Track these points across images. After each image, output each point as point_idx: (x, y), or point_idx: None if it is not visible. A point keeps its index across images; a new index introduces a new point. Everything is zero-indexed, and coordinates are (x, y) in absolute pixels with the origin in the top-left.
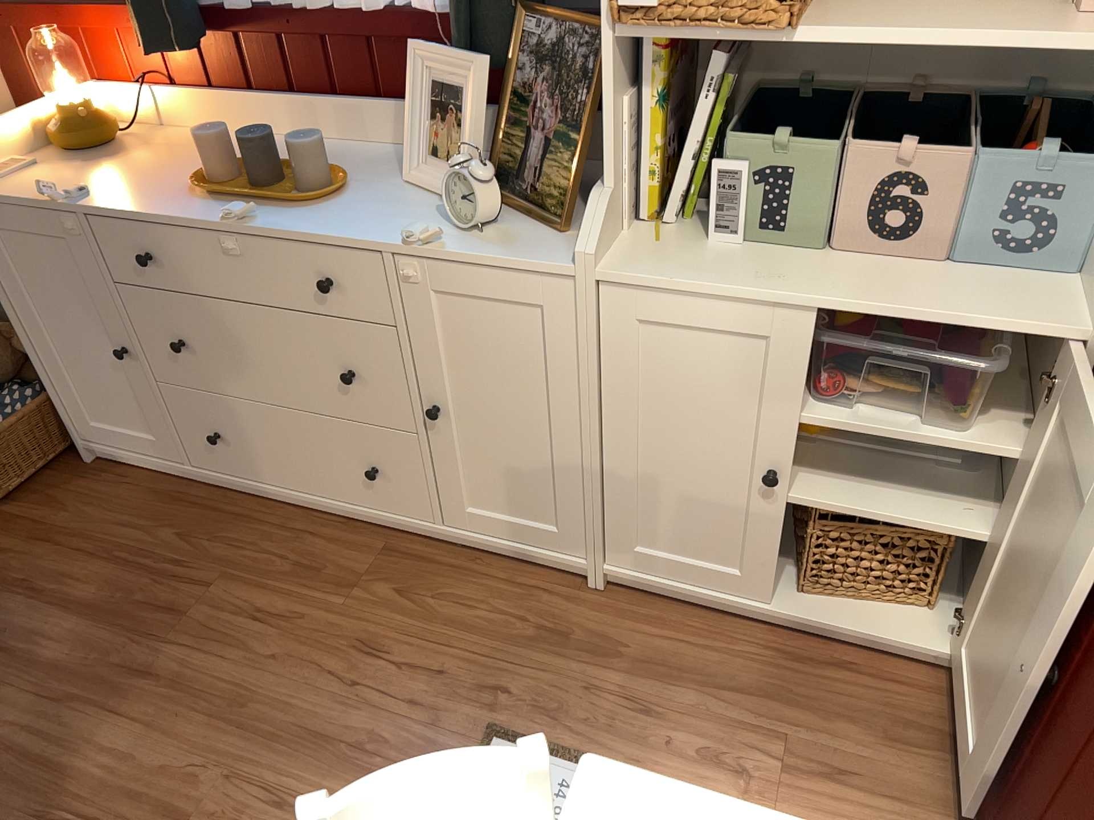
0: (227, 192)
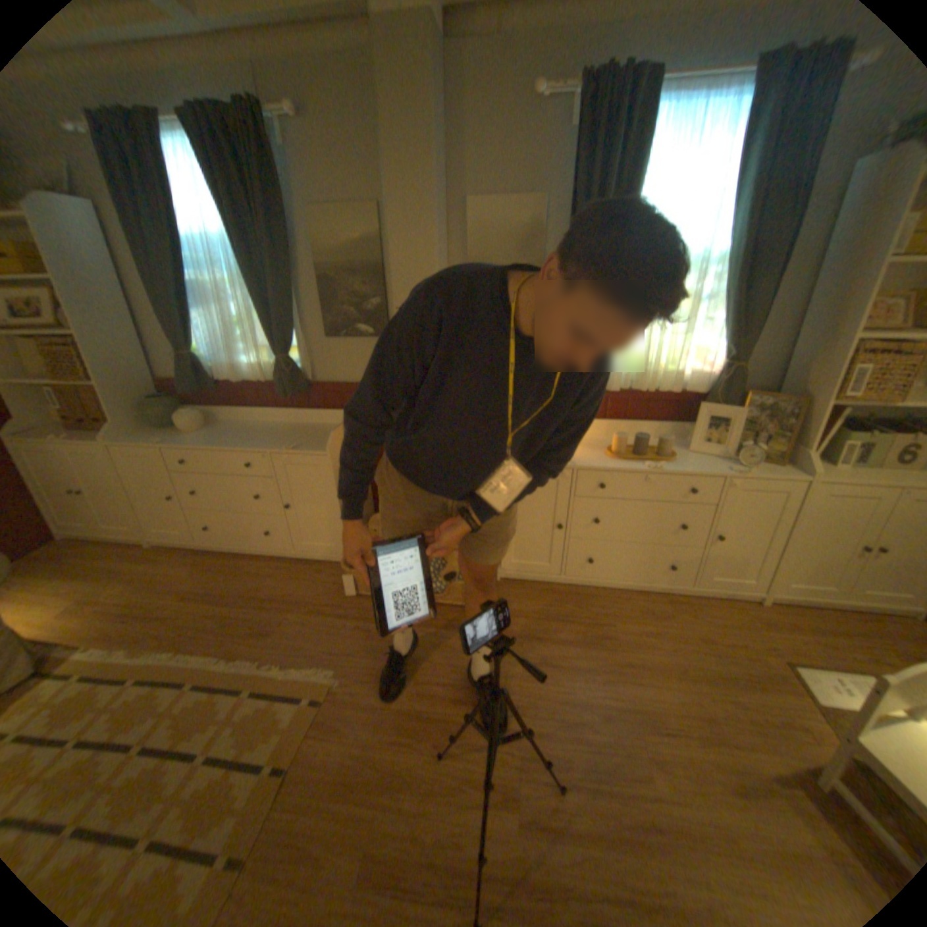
0: (636, 459)
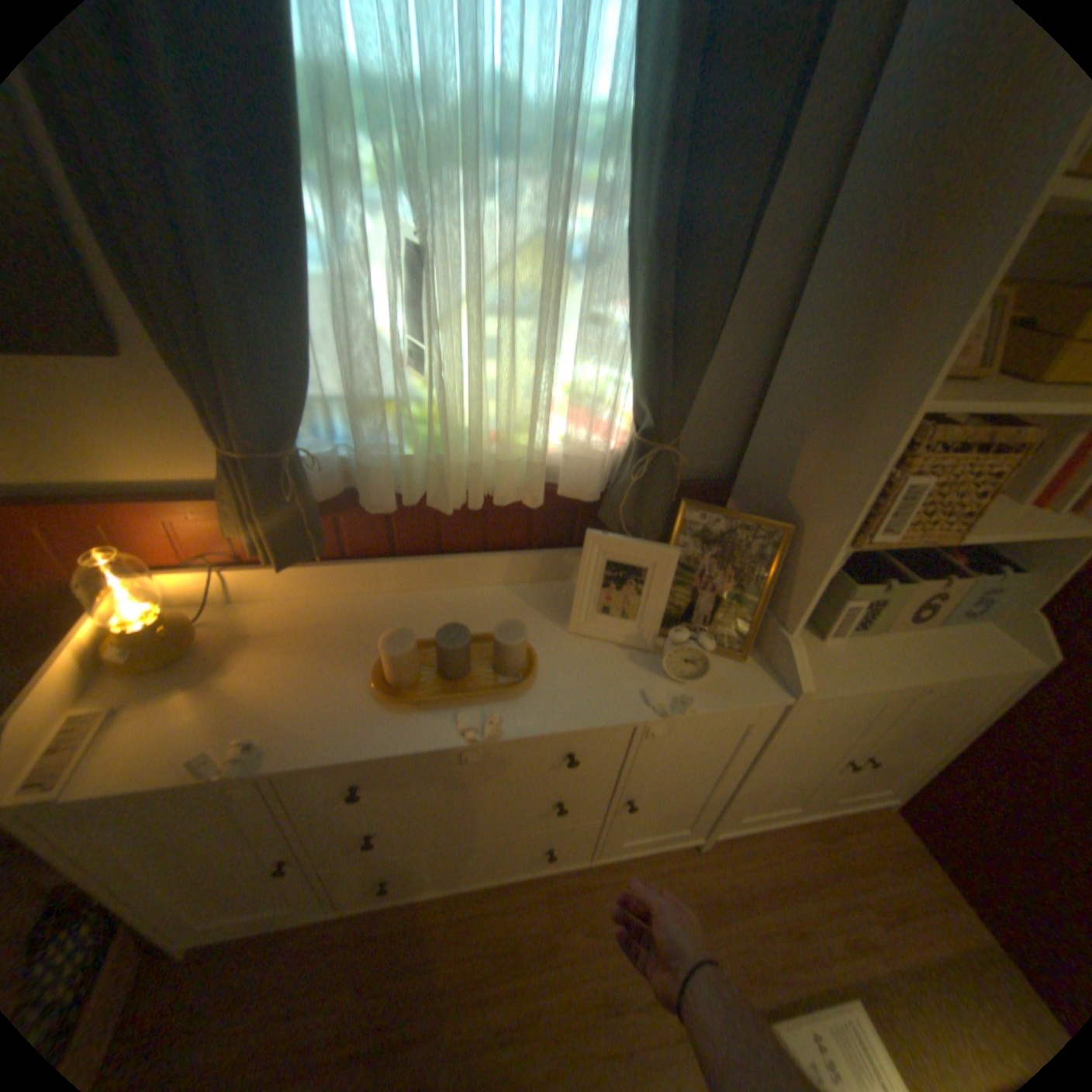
0: (440, 700)
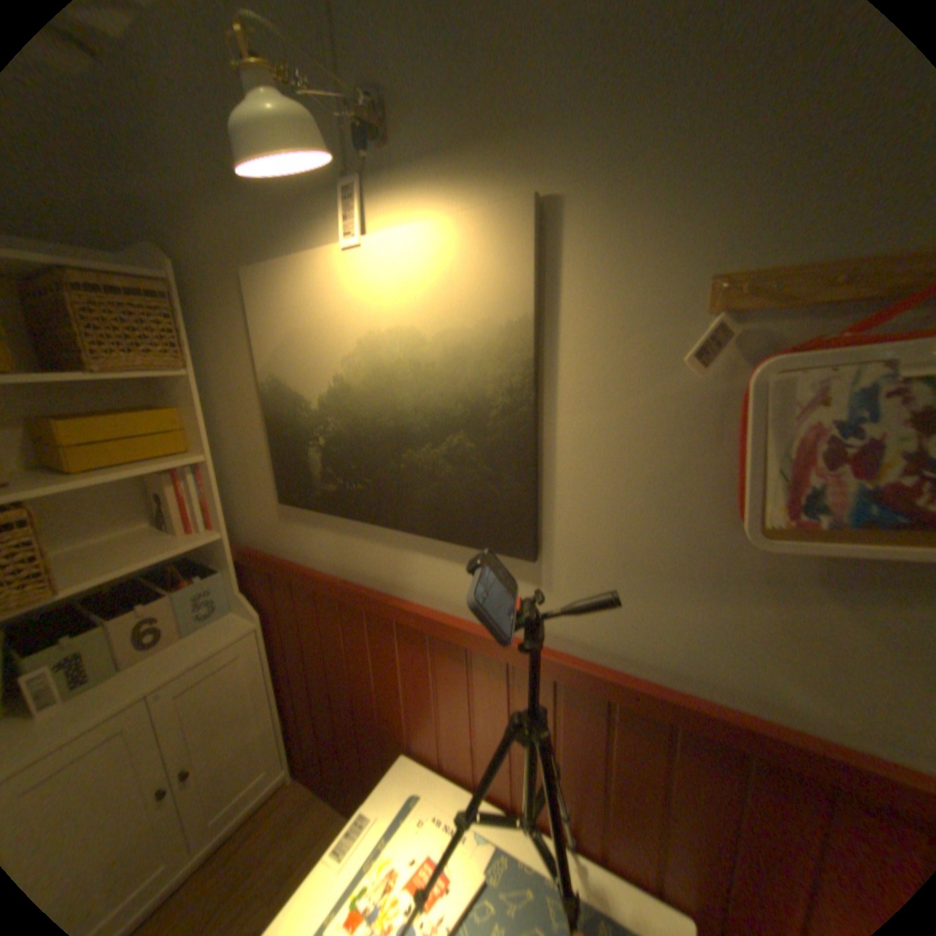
0: None
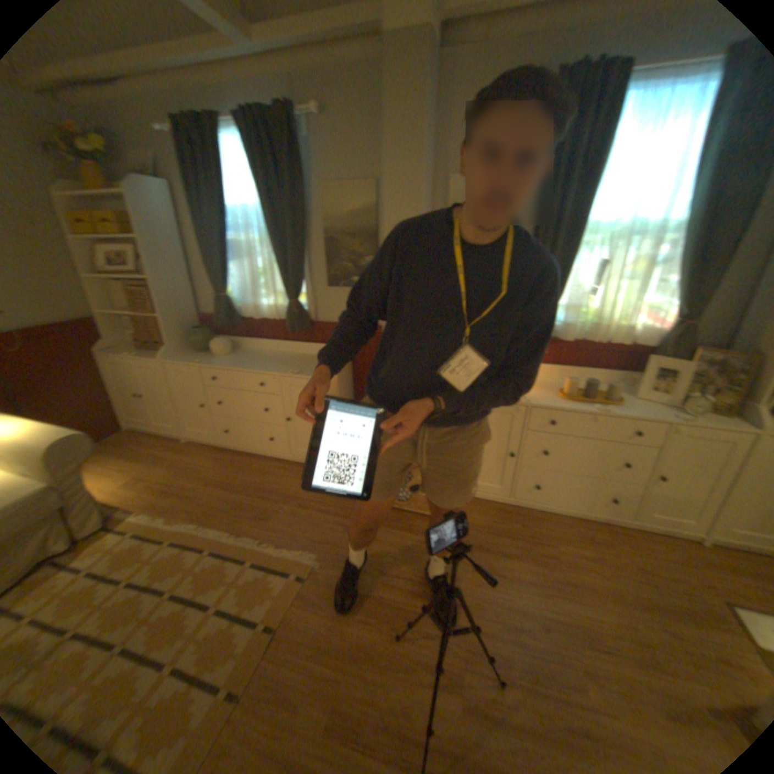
0: (585, 402)
